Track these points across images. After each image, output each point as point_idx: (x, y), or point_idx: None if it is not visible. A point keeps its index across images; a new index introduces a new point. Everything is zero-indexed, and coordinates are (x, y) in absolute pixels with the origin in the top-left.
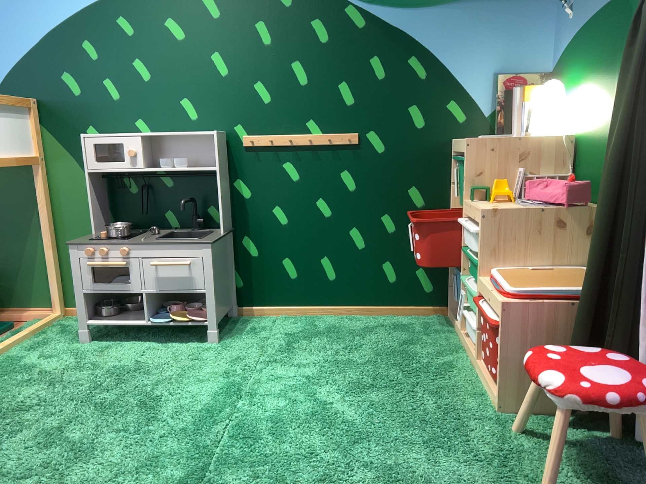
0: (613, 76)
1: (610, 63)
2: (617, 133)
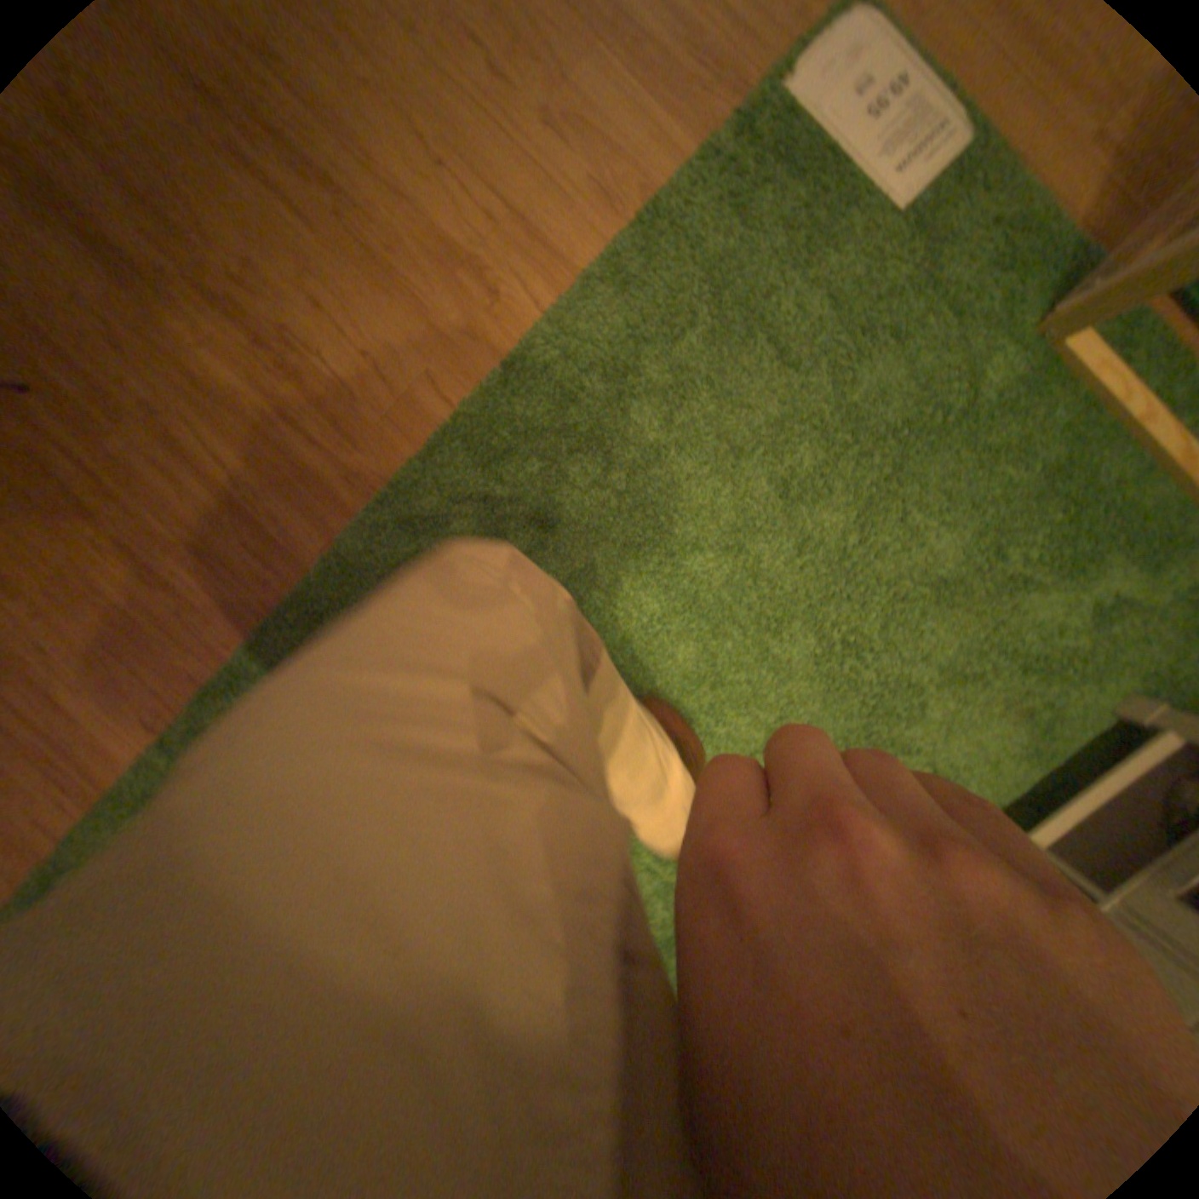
0: None
1: None
2: None
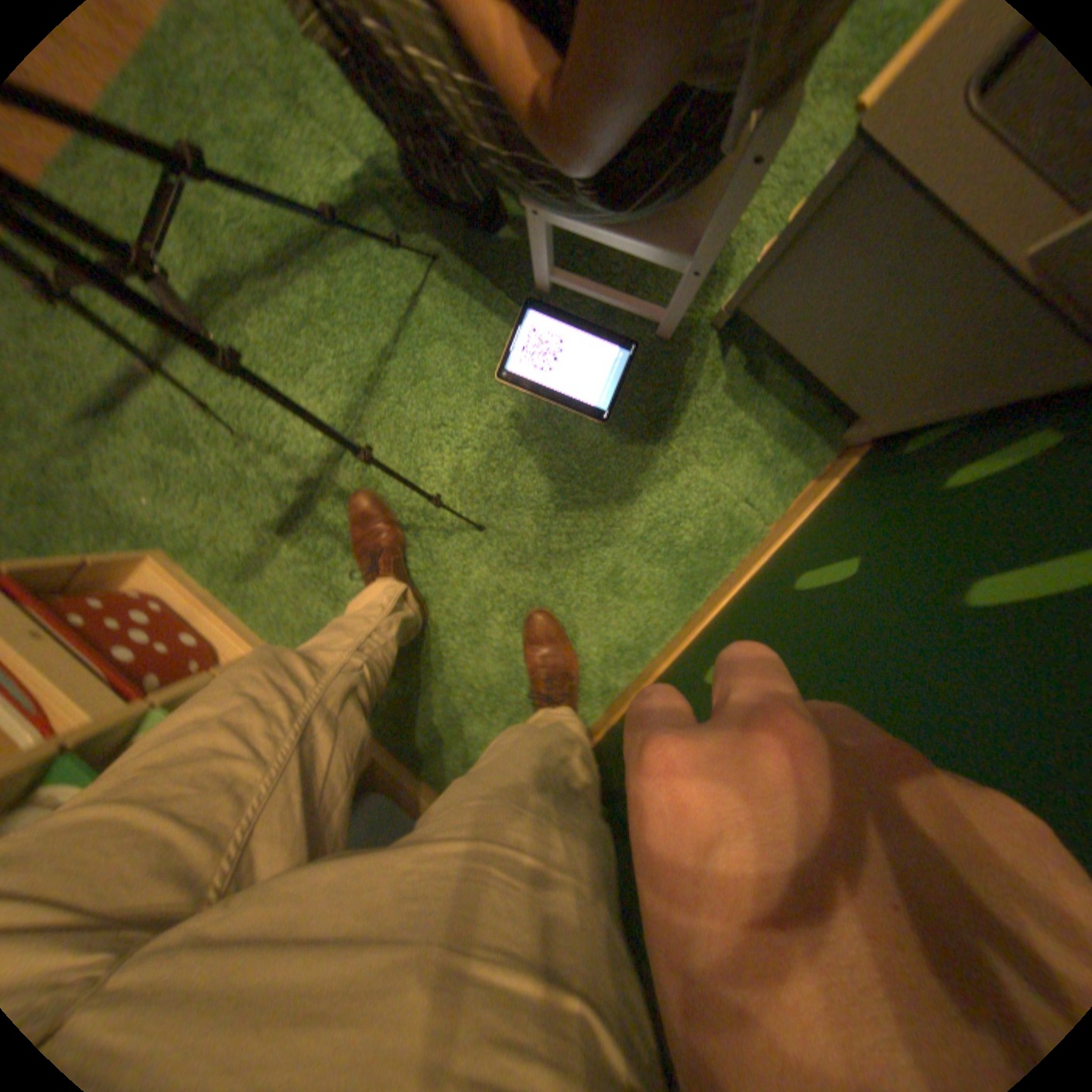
0: None
1: None
2: None
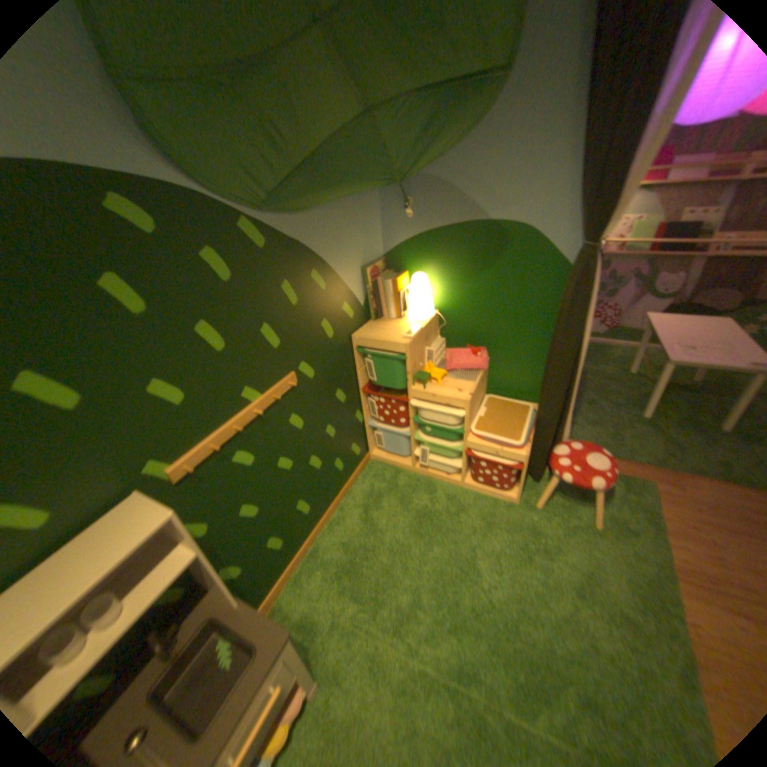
0: (485, 277)
1: (479, 266)
2: (568, 337)
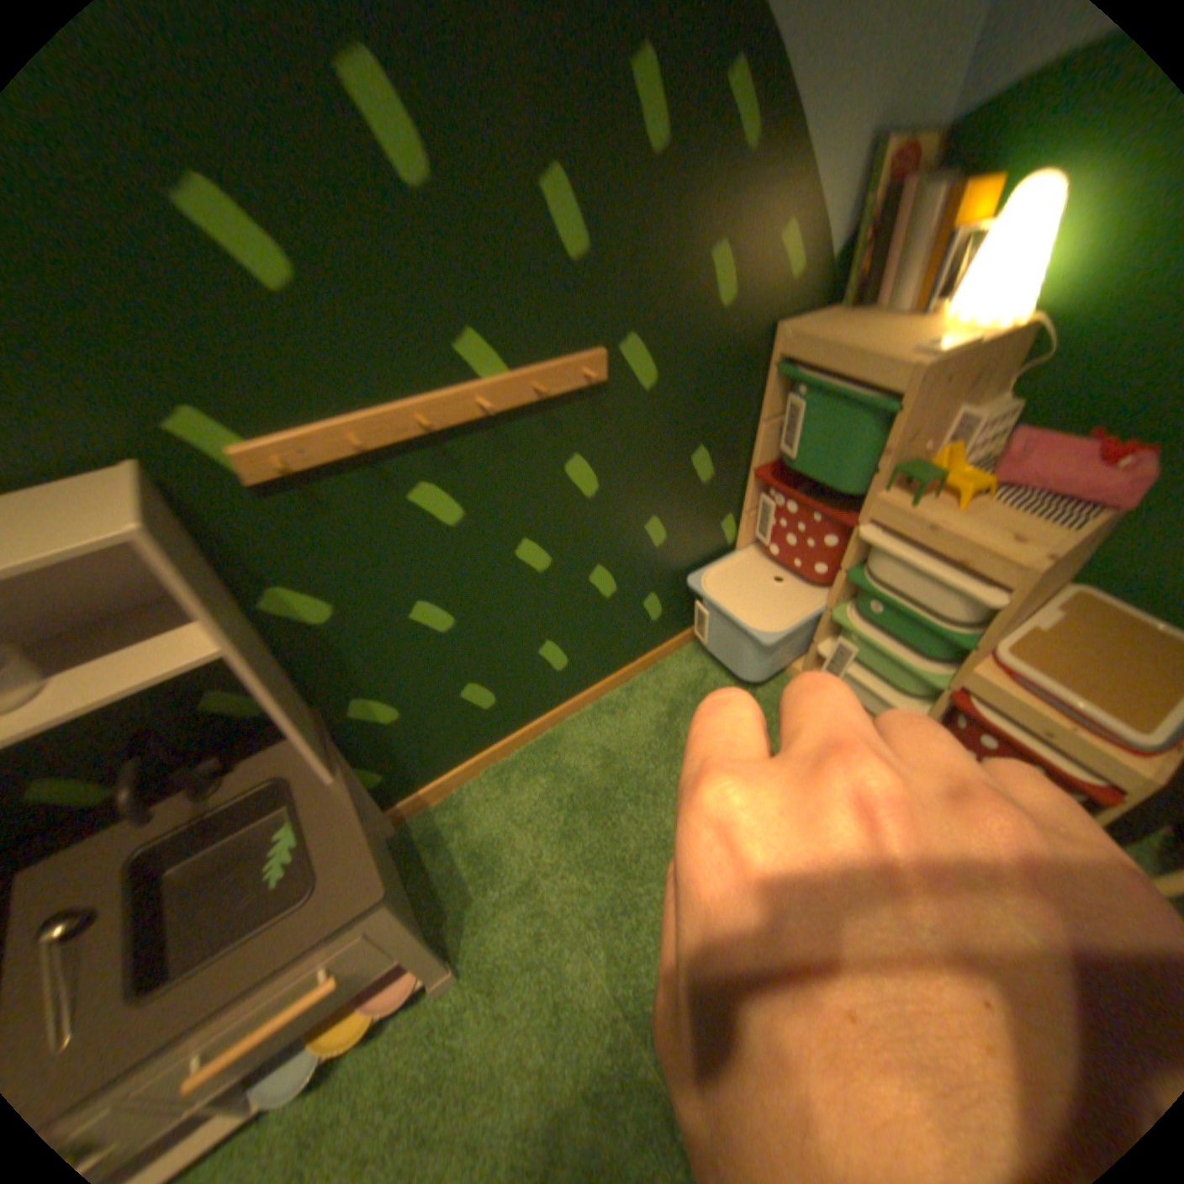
0: None
1: None
2: None
